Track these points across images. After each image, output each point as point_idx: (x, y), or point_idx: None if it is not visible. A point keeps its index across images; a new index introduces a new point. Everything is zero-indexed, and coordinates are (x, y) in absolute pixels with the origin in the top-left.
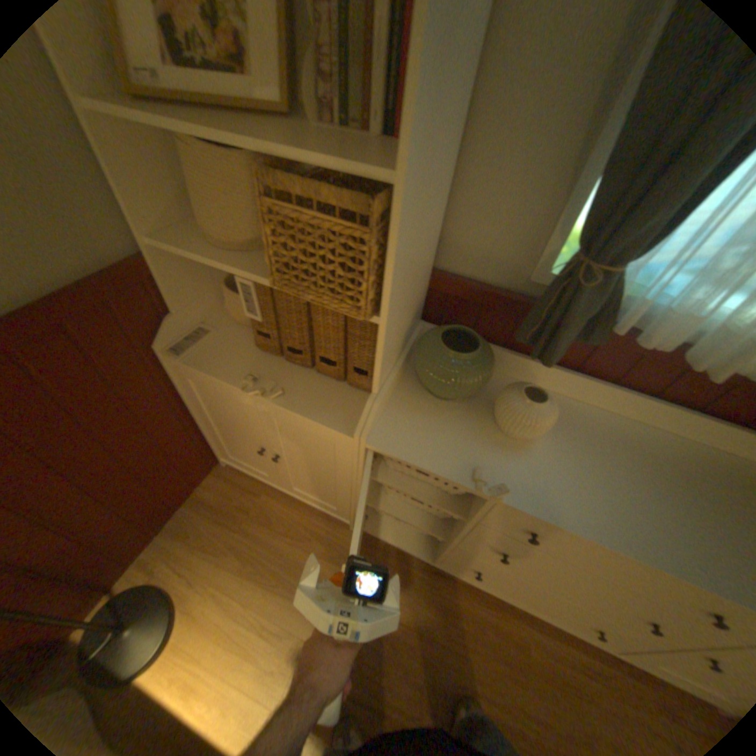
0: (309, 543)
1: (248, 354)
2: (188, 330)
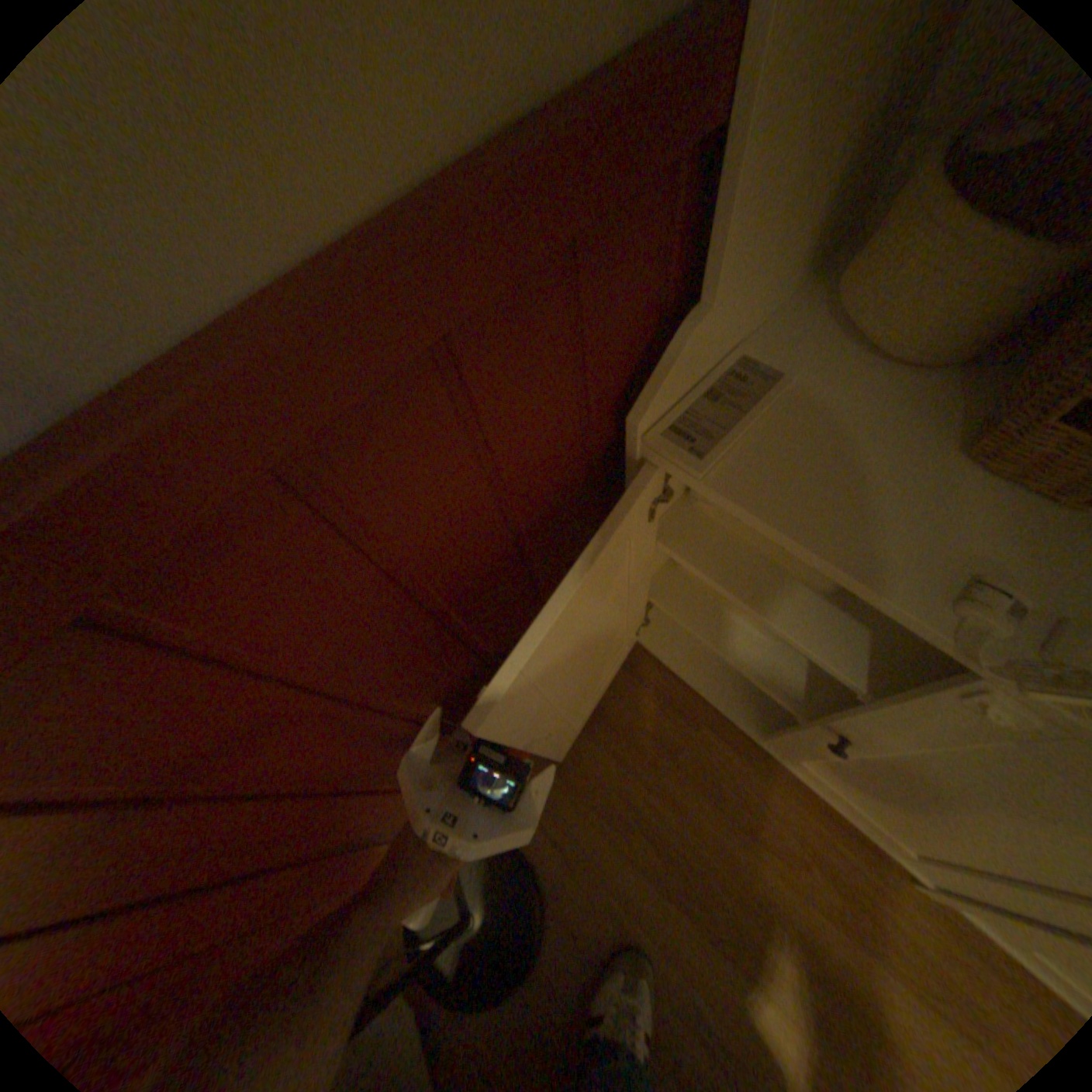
0: (813, 879)
1: (951, 480)
2: (722, 362)
